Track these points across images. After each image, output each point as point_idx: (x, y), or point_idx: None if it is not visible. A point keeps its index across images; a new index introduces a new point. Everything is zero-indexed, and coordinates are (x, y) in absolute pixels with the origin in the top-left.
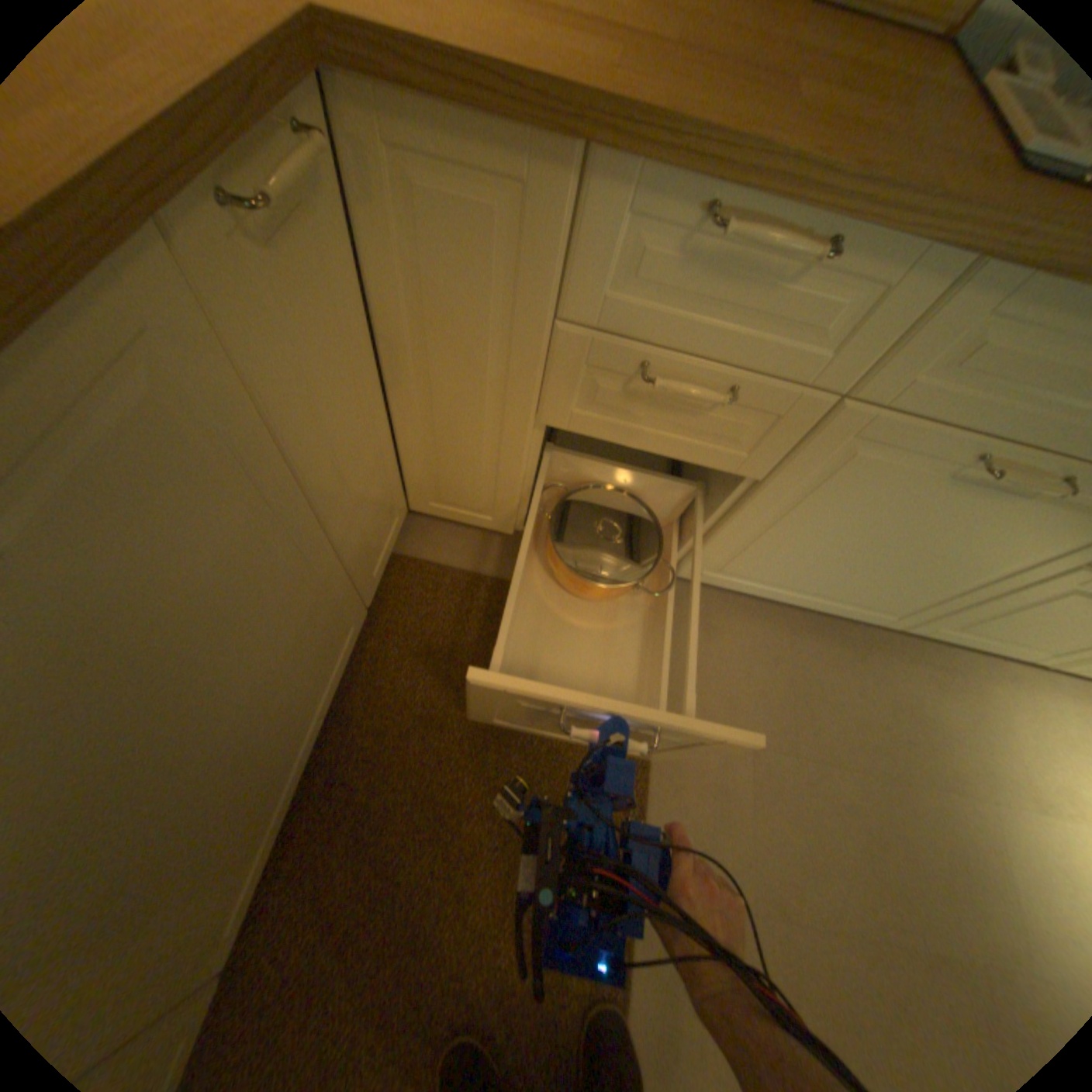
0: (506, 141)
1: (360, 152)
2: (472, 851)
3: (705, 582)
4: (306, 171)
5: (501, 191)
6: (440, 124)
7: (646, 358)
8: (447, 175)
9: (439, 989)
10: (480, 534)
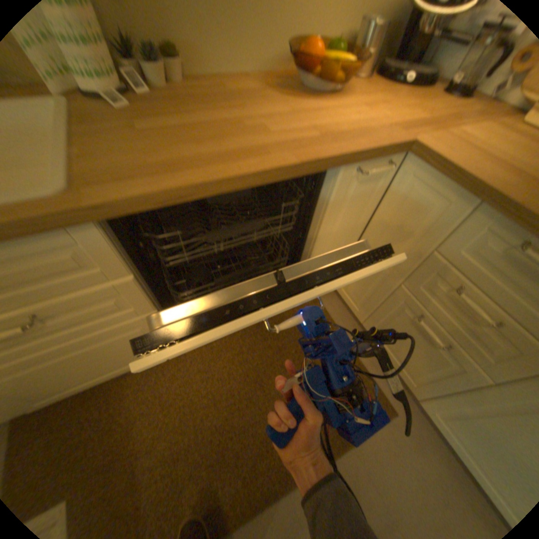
0: (454, 190)
1: (405, 175)
2: (254, 402)
3: (435, 424)
4: (386, 173)
5: (443, 203)
6: (436, 178)
7: (466, 287)
8: (428, 191)
9: (210, 426)
10: (350, 316)
